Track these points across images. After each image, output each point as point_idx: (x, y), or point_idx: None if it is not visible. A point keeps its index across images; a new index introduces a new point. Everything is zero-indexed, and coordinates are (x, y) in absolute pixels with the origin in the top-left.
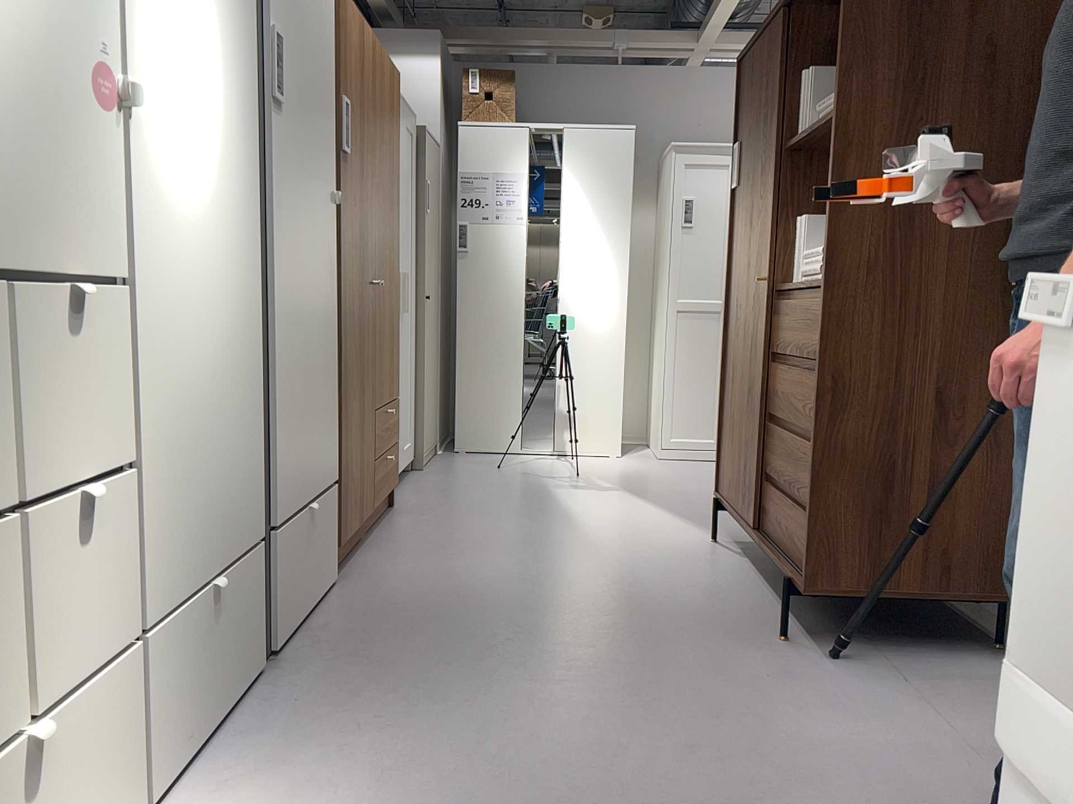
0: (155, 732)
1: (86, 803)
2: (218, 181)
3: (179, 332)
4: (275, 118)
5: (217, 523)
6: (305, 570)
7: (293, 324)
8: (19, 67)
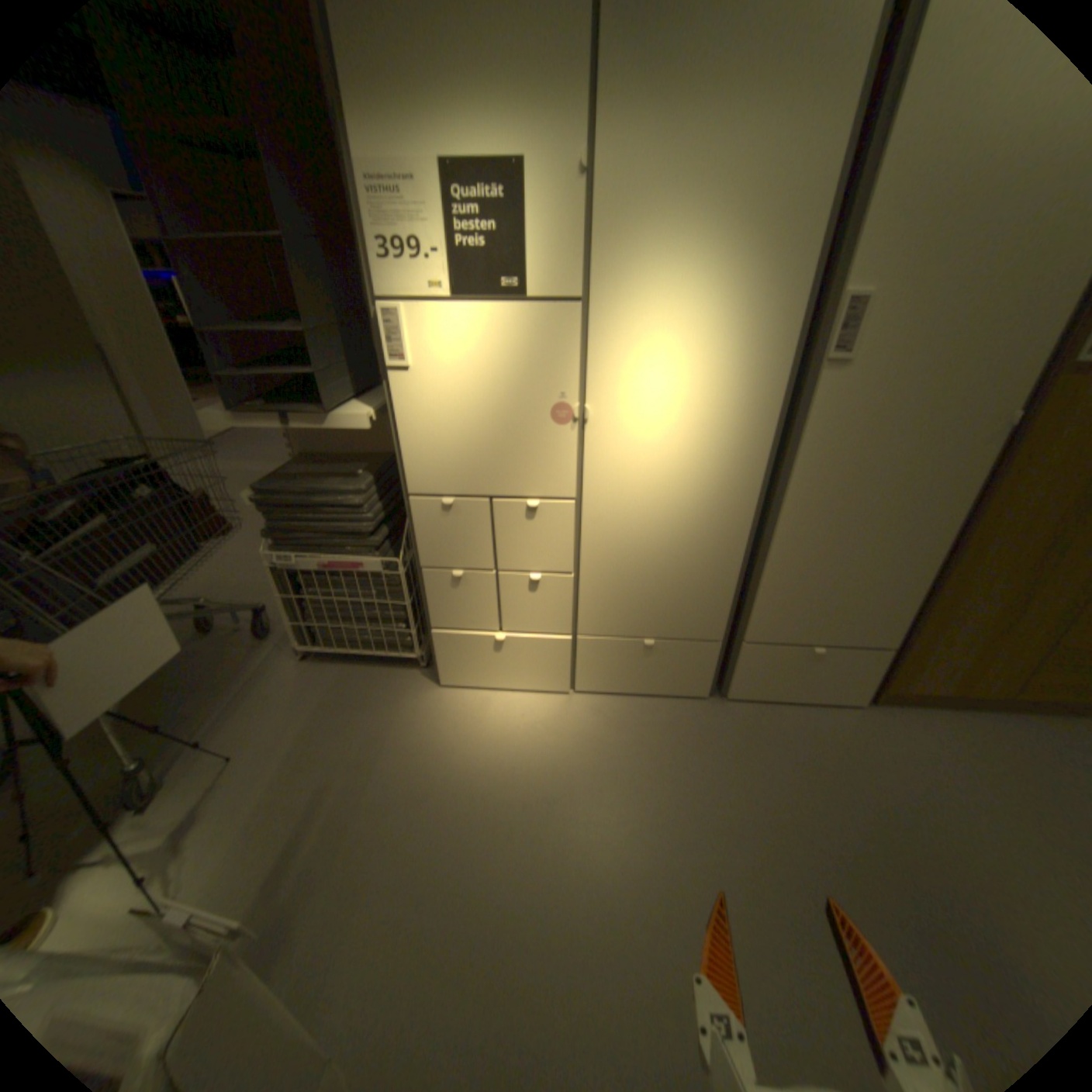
0: (583, 670)
1: (535, 667)
2: (702, 440)
3: (632, 524)
4: (837, 374)
5: (661, 617)
6: (797, 680)
7: (826, 530)
8: (507, 421)
